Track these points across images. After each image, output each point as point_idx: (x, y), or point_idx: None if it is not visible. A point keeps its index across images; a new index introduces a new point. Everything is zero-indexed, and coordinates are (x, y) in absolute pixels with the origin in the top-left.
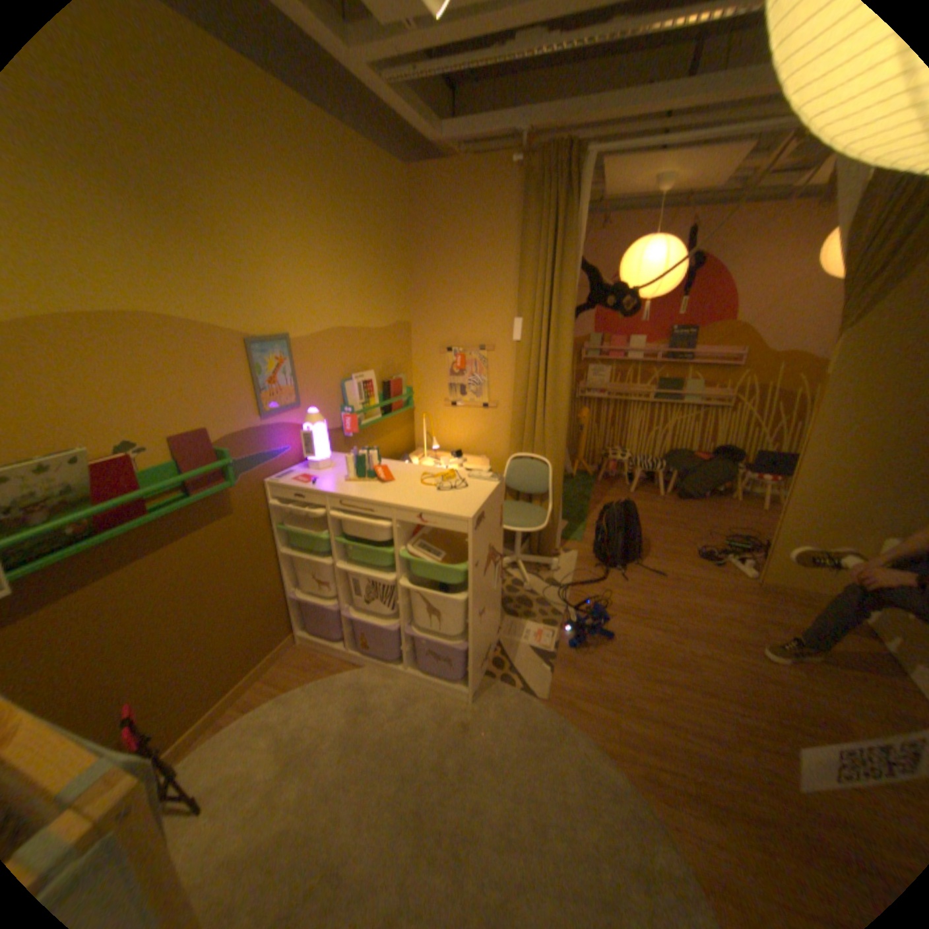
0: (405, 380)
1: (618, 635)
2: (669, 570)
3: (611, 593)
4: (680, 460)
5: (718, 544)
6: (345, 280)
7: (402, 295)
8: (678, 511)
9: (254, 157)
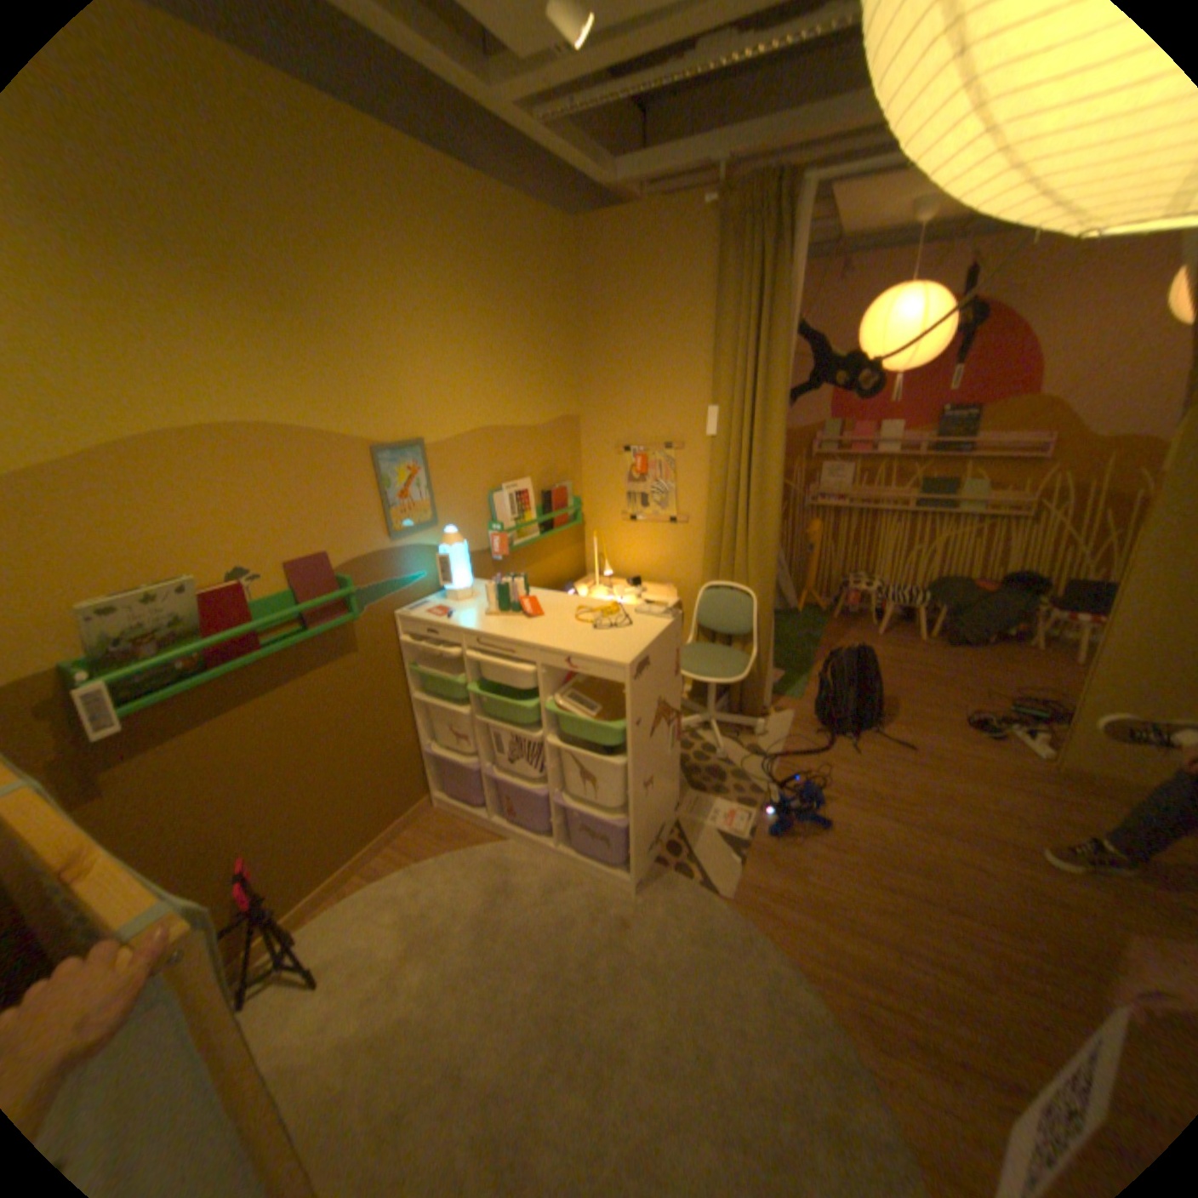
0: (571, 489)
1: (838, 824)
2: (922, 741)
3: (835, 768)
4: (953, 591)
5: (1000, 709)
6: (493, 369)
7: (567, 382)
8: (945, 662)
9: (380, 231)
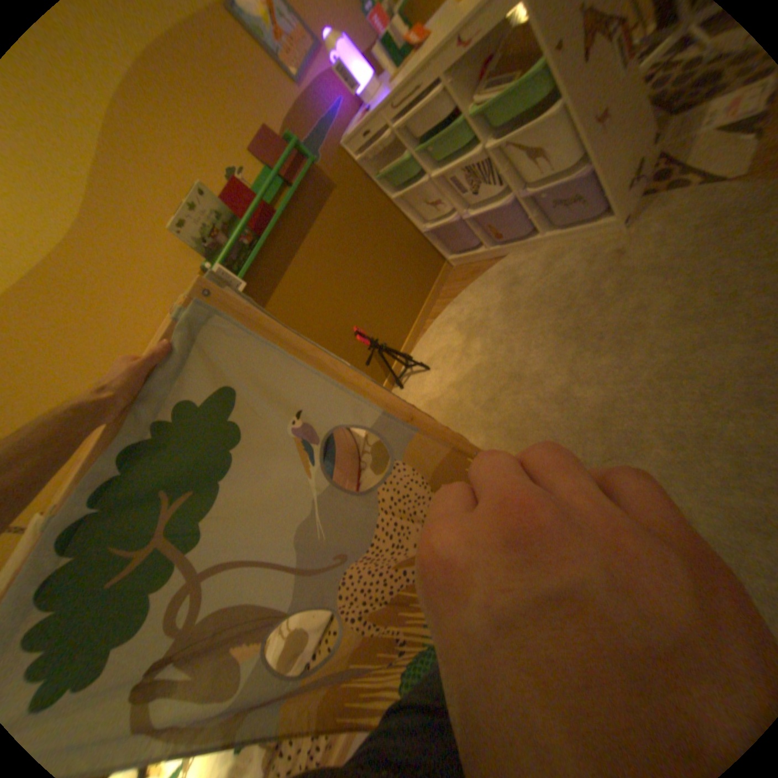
0: None
1: None
2: None
3: None
4: None
5: None
6: None
7: None
8: None
9: None
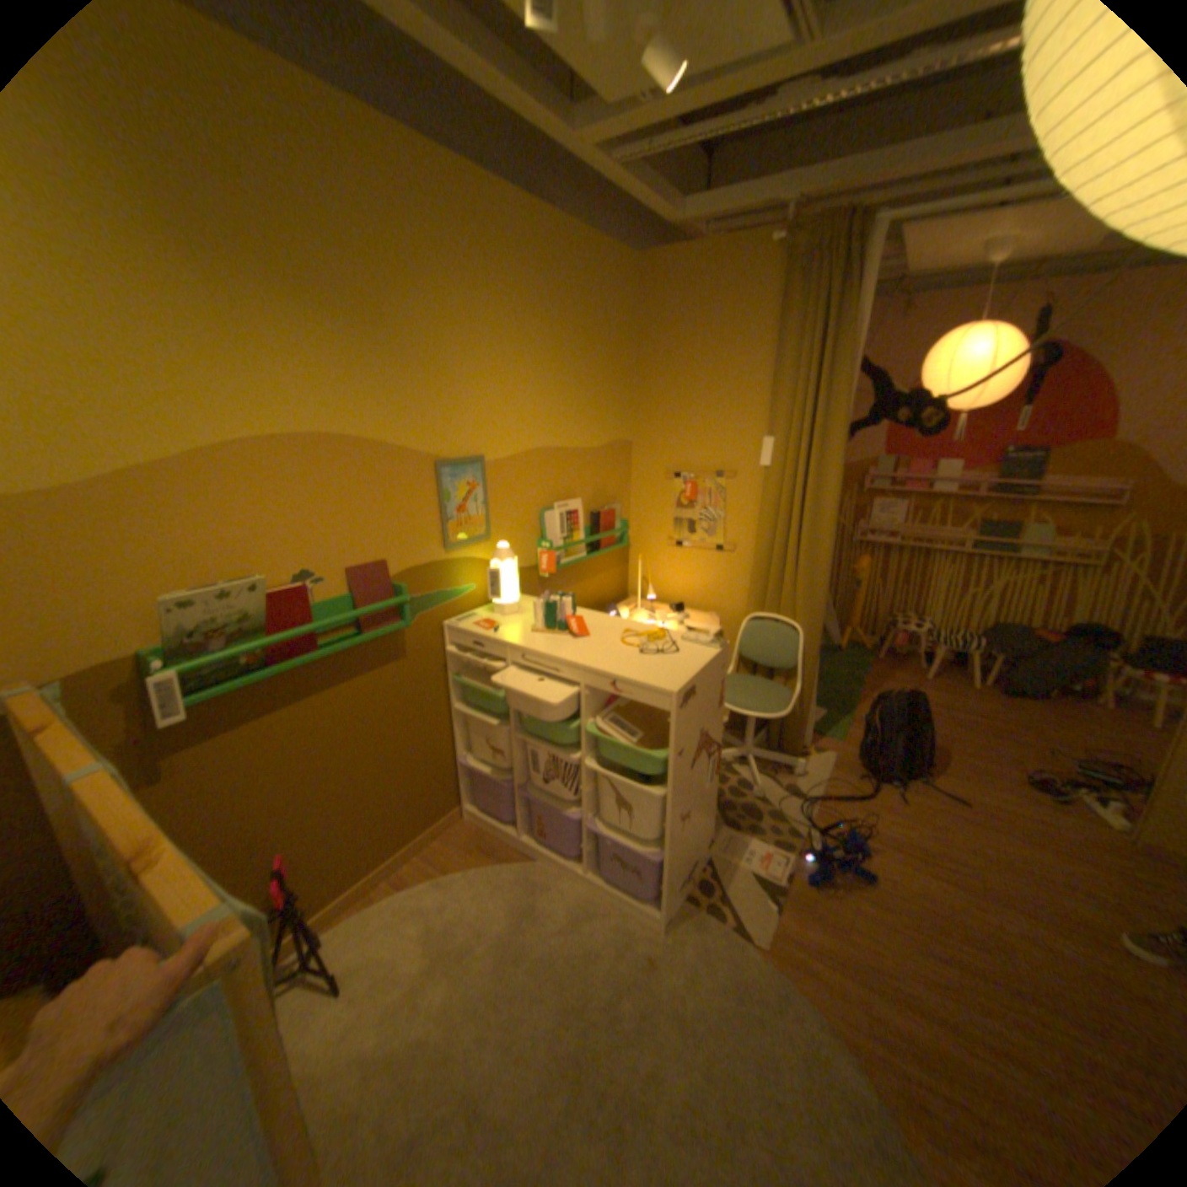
0: (619, 512)
1: (884, 880)
2: (977, 798)
3: (881, 818)
4: (1011, 639)
5: (1065, 771)
6: (554, 393)
7: (623, 408)
8: (1001, 714)
9: (461, 261)
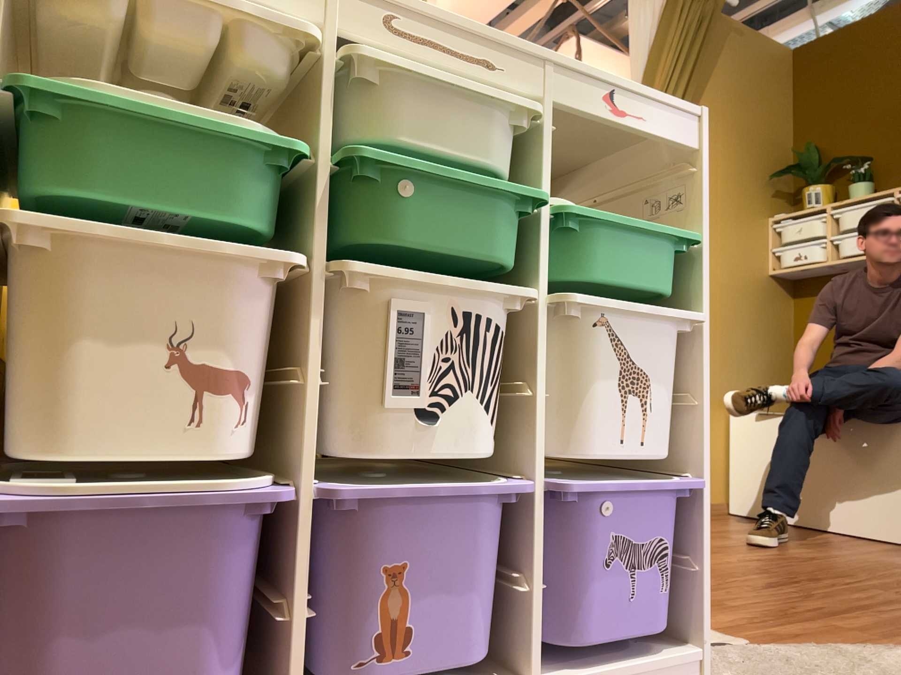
0: None
1: None
2: None
3: None
4: None
5: None
6: None
7: None
8: None
9: None
